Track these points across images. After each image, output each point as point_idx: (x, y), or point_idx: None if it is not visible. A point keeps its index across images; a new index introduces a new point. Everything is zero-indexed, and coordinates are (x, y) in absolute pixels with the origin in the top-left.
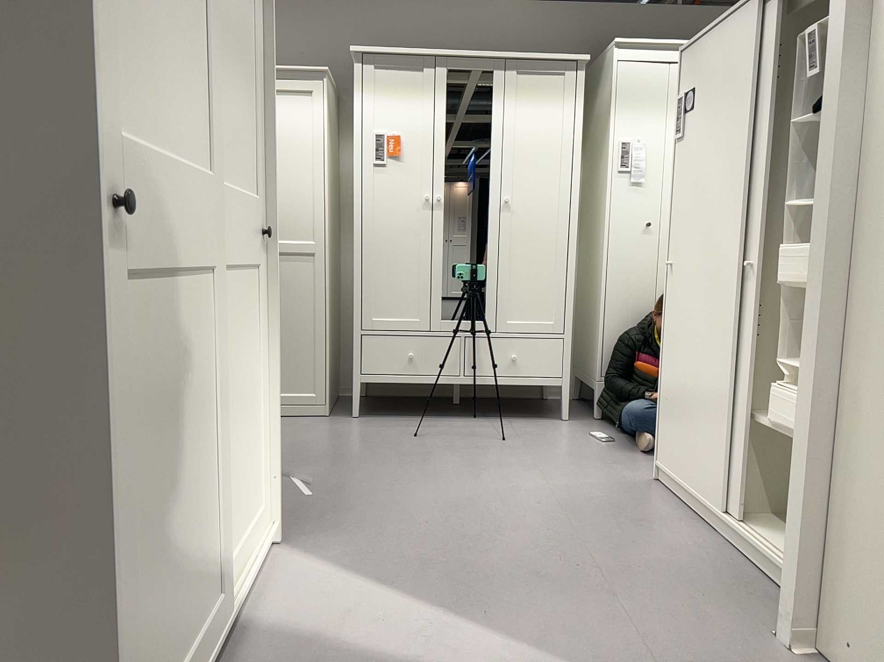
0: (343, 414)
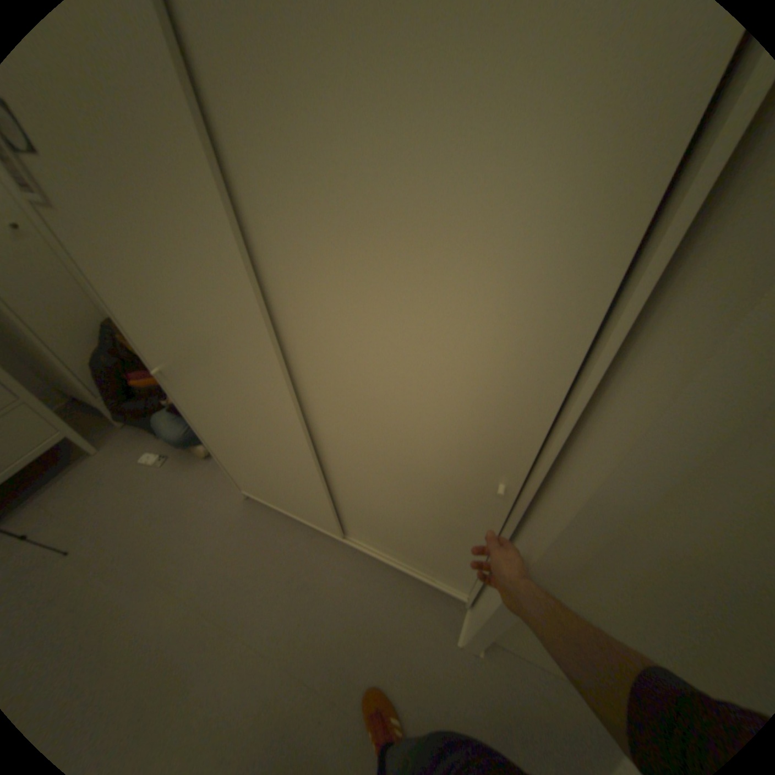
0: None
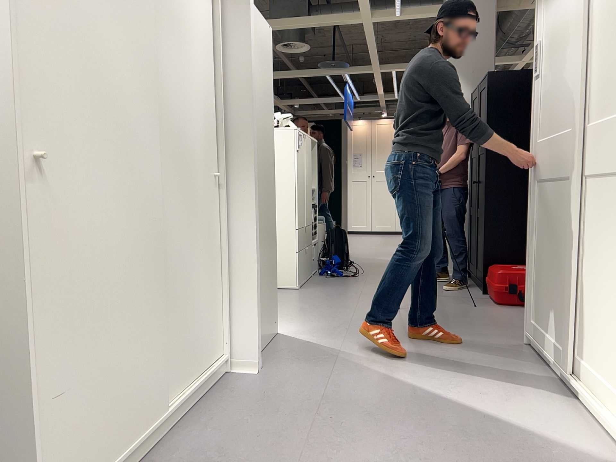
0: None
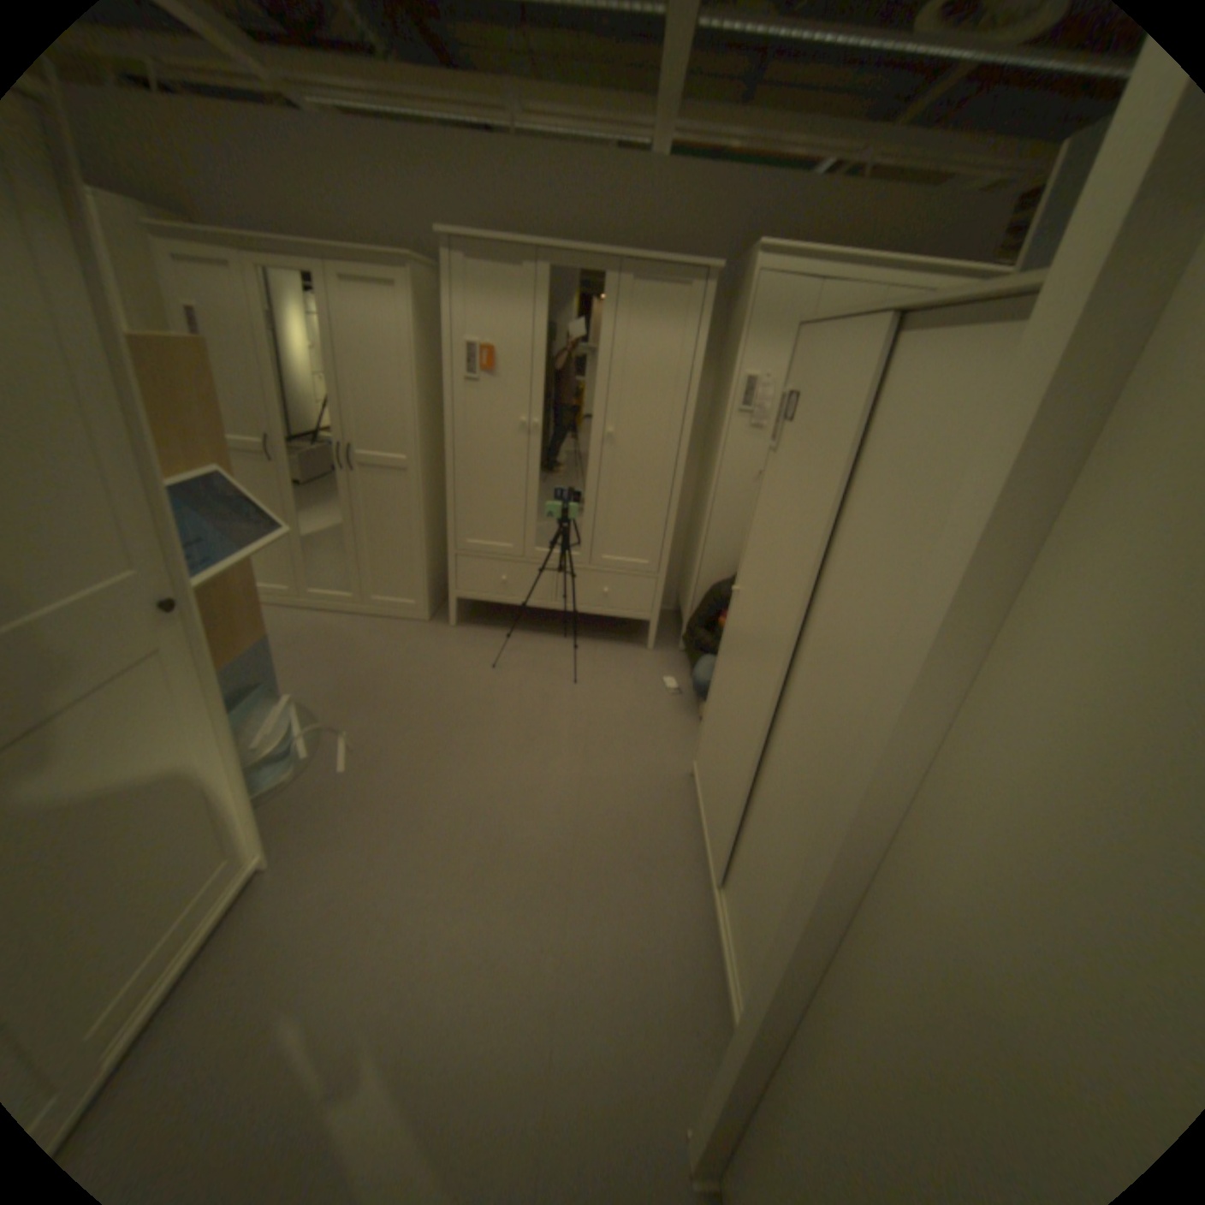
0: (445, 617)
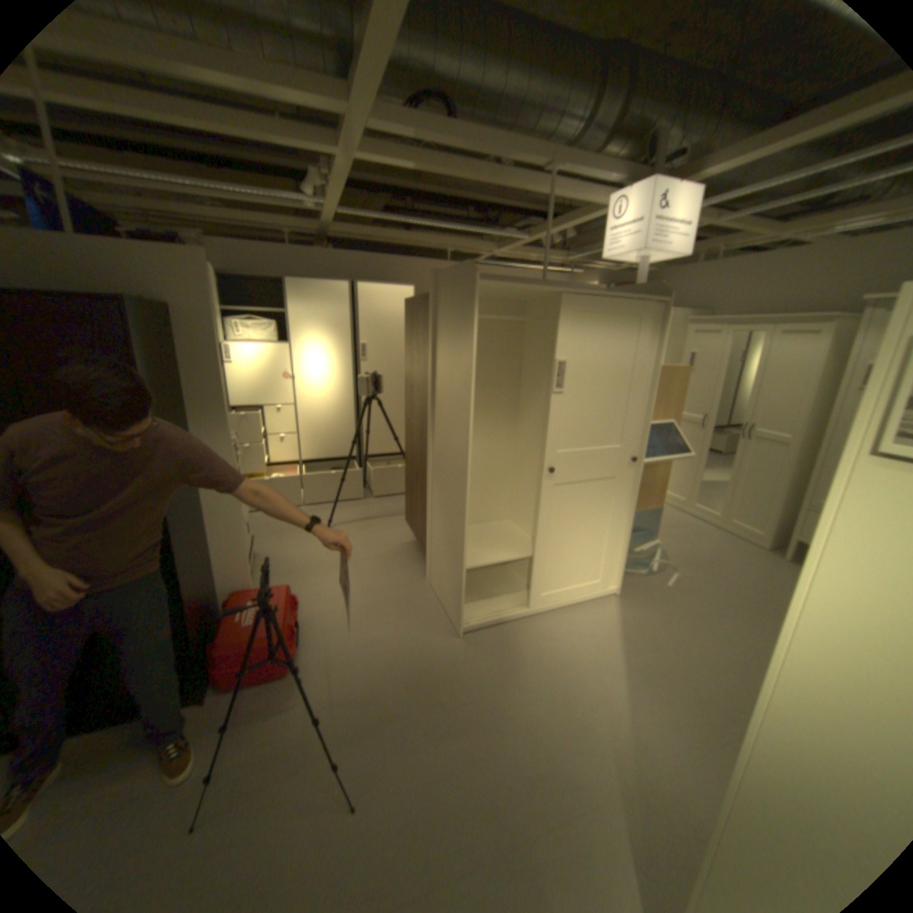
0: (785, 554)
